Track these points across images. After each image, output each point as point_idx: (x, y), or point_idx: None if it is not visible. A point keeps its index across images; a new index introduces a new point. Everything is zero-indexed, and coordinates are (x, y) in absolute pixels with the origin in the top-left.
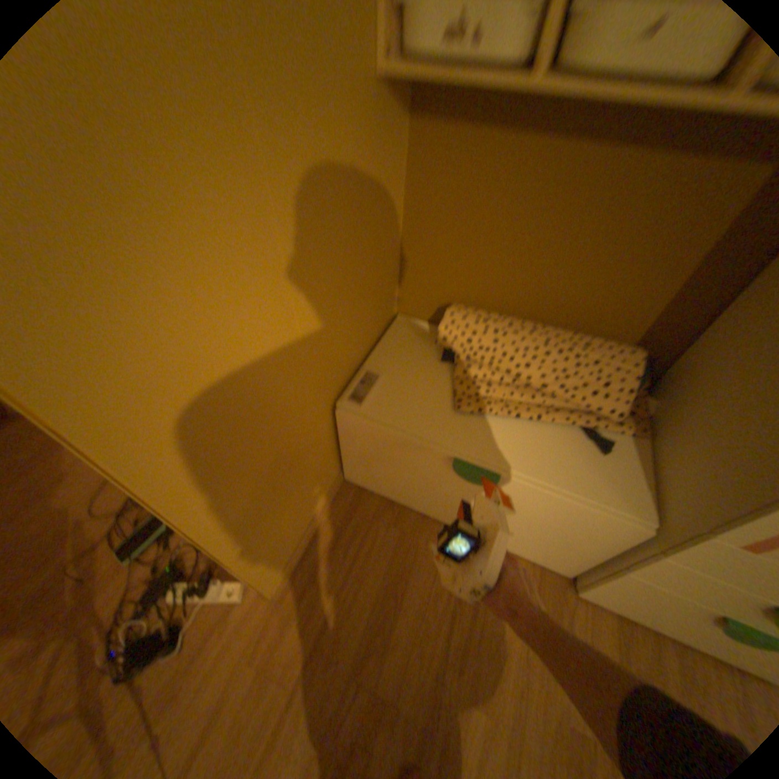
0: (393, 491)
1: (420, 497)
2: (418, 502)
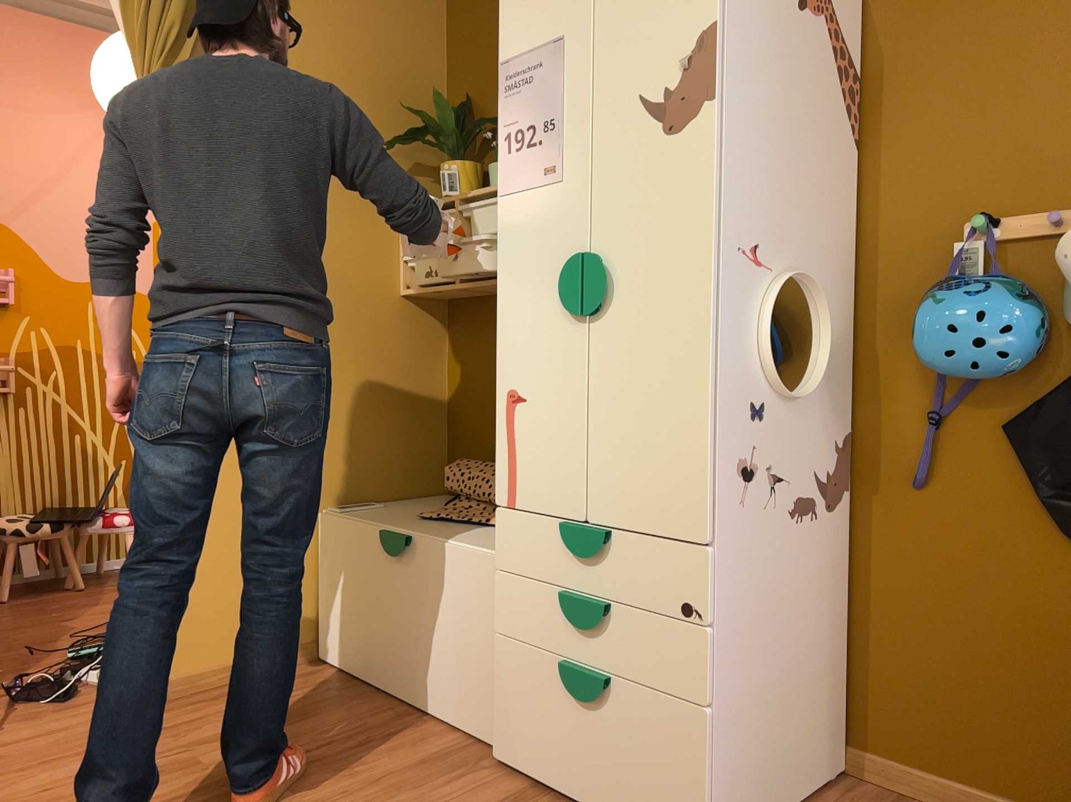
0: (353, 652)
1: (372, 644)
2: (372, 661)
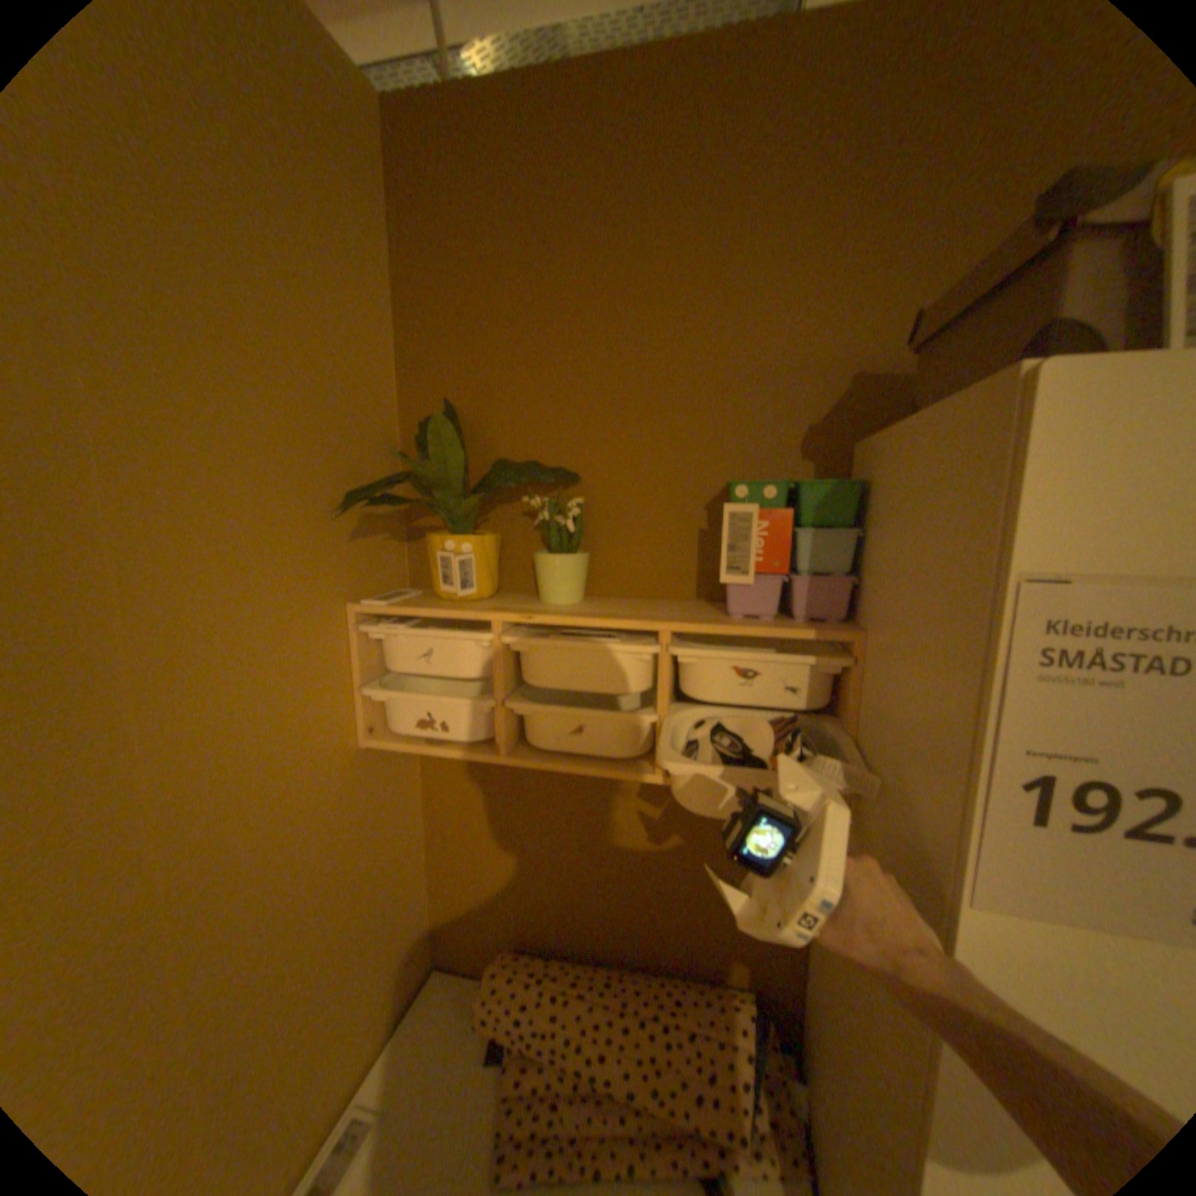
0: None
1: None
2: None
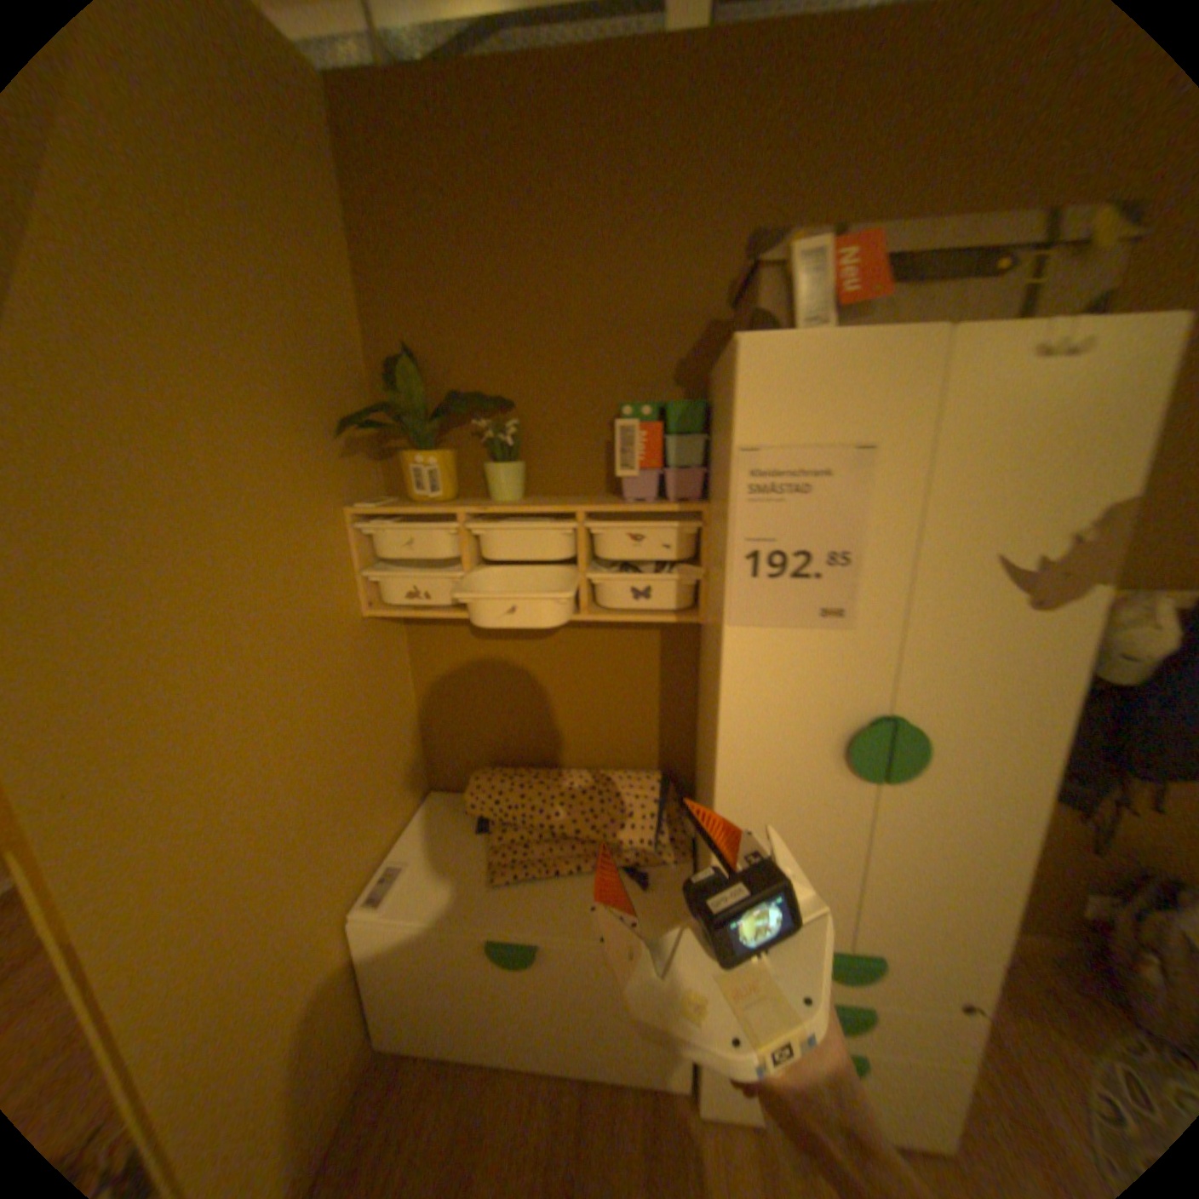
0: (442, 1043)
1: (476, 1035)
2: (478, 1048)
